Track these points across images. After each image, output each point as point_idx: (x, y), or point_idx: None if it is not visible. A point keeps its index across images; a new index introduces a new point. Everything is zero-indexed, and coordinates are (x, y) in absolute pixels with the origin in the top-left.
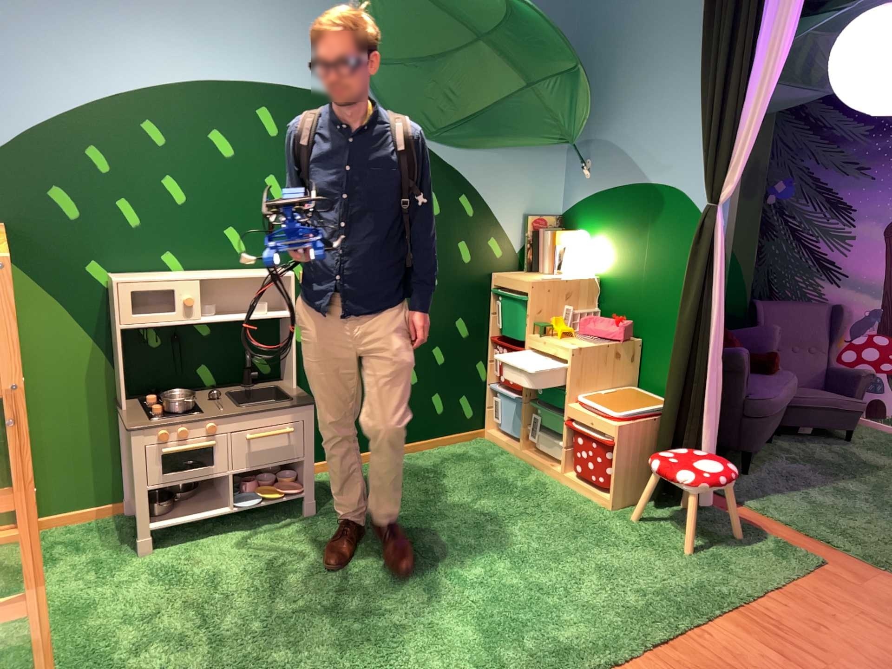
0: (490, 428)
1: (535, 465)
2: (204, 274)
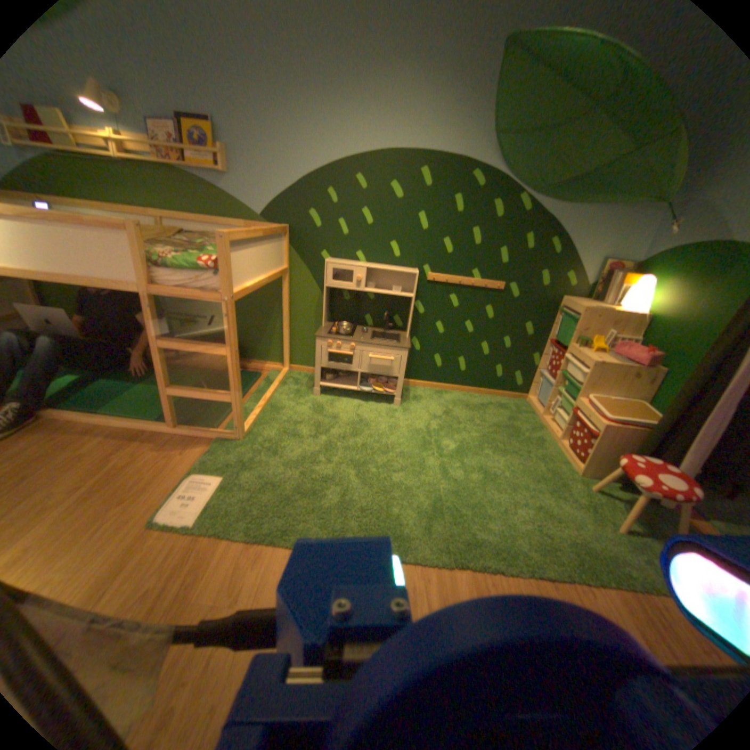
0: (530, 395)
1: (545, 427)
2: (369, 263)
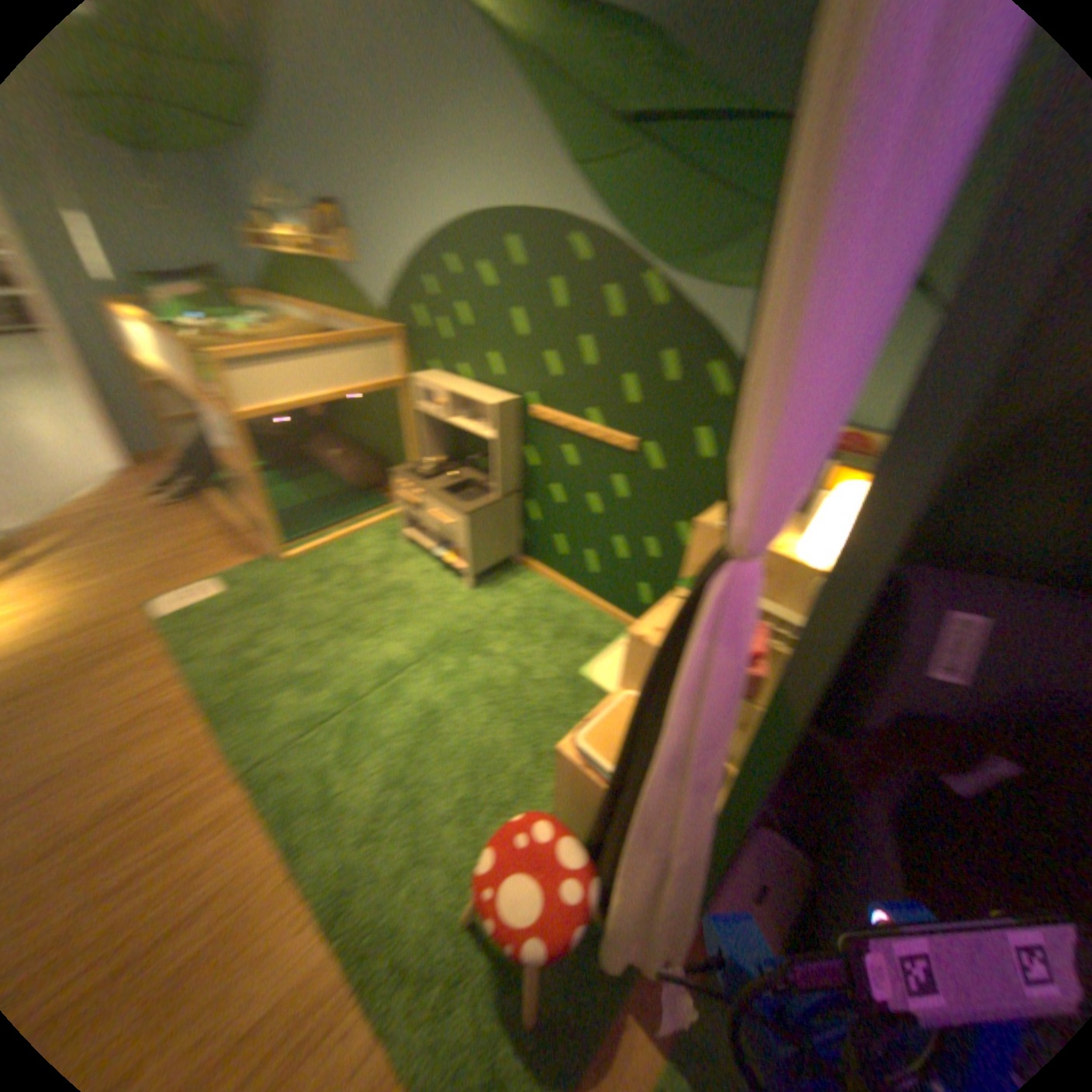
0: None
1: None
2: (464, 386)
